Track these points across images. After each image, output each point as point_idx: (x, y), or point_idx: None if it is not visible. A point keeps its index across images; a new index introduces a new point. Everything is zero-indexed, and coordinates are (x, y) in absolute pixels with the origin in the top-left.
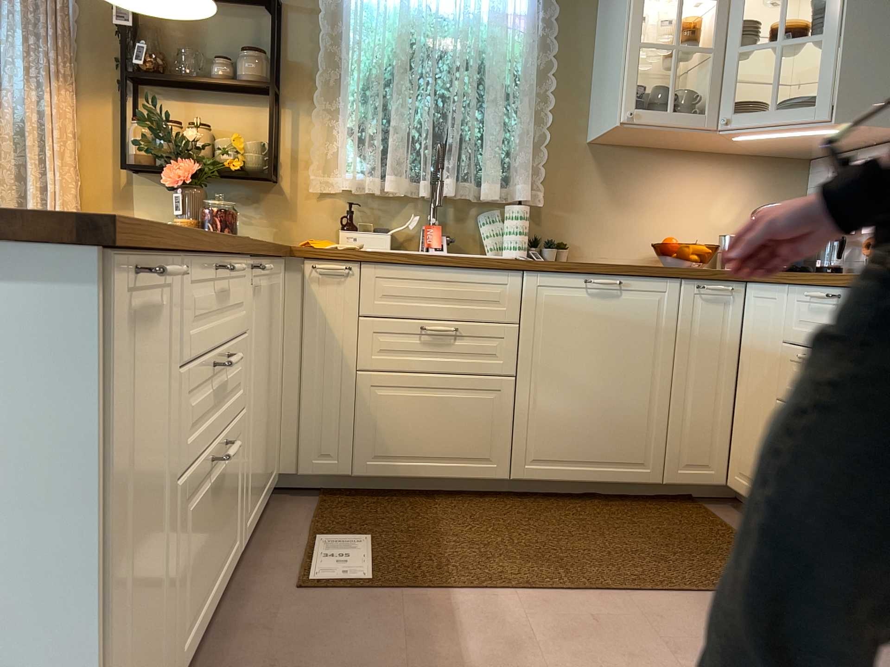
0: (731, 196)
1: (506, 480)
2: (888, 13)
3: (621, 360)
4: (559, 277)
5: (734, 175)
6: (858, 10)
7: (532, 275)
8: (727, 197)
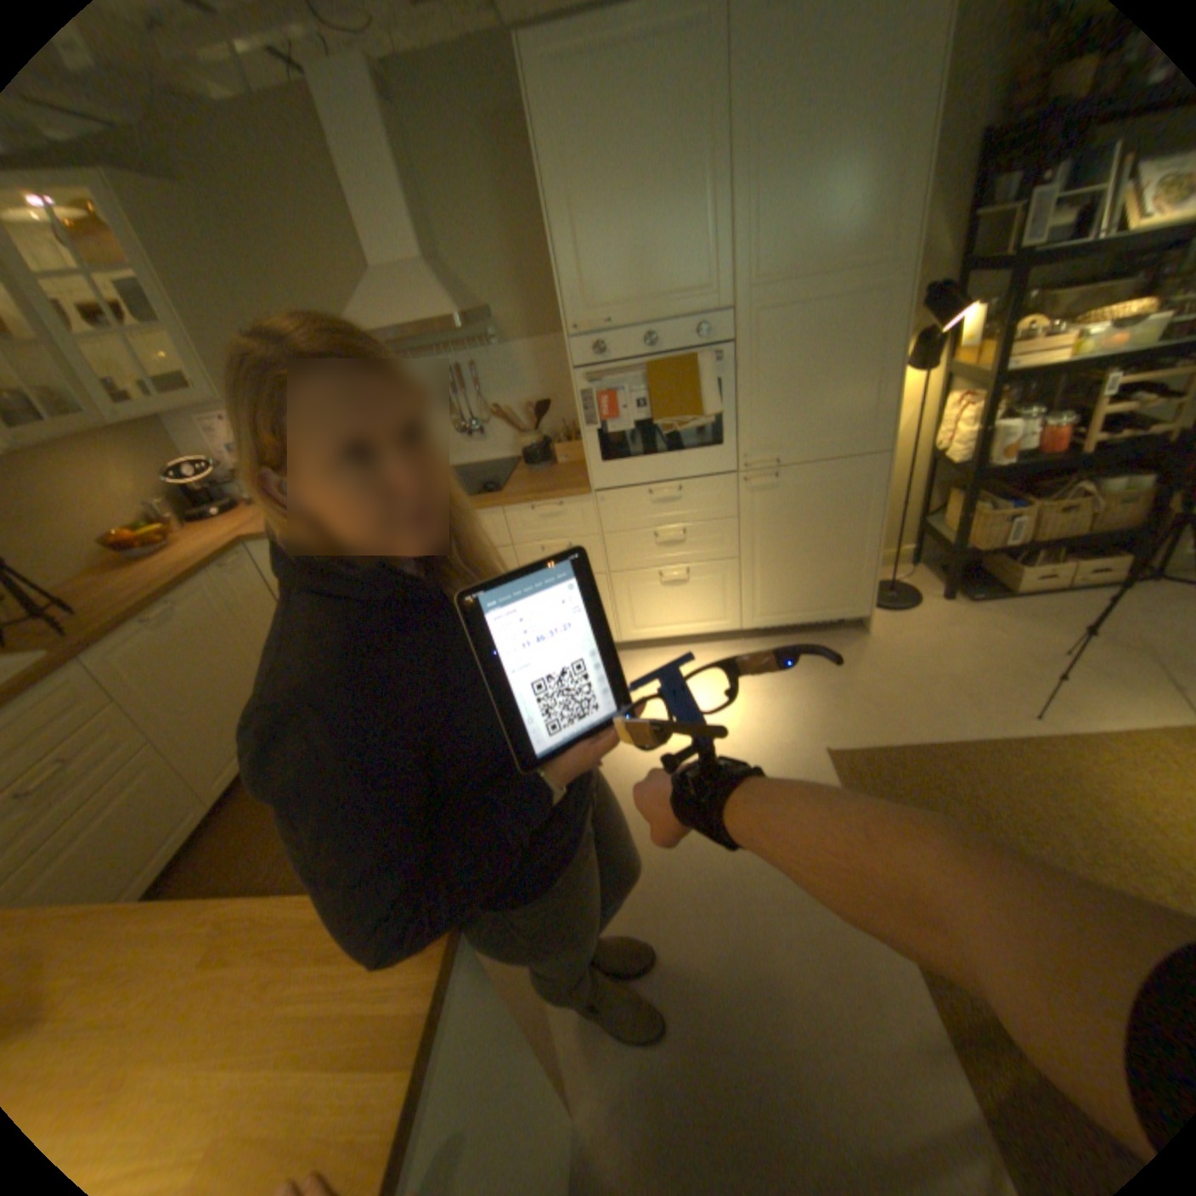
0: (117, 467)
1: (205, 815)
2: (195, 299)
3: (211, 659)
4: (115, 639)
5: (104, 447)
6: (175, 300)
7: (89, 656)
8: (113, 470)
